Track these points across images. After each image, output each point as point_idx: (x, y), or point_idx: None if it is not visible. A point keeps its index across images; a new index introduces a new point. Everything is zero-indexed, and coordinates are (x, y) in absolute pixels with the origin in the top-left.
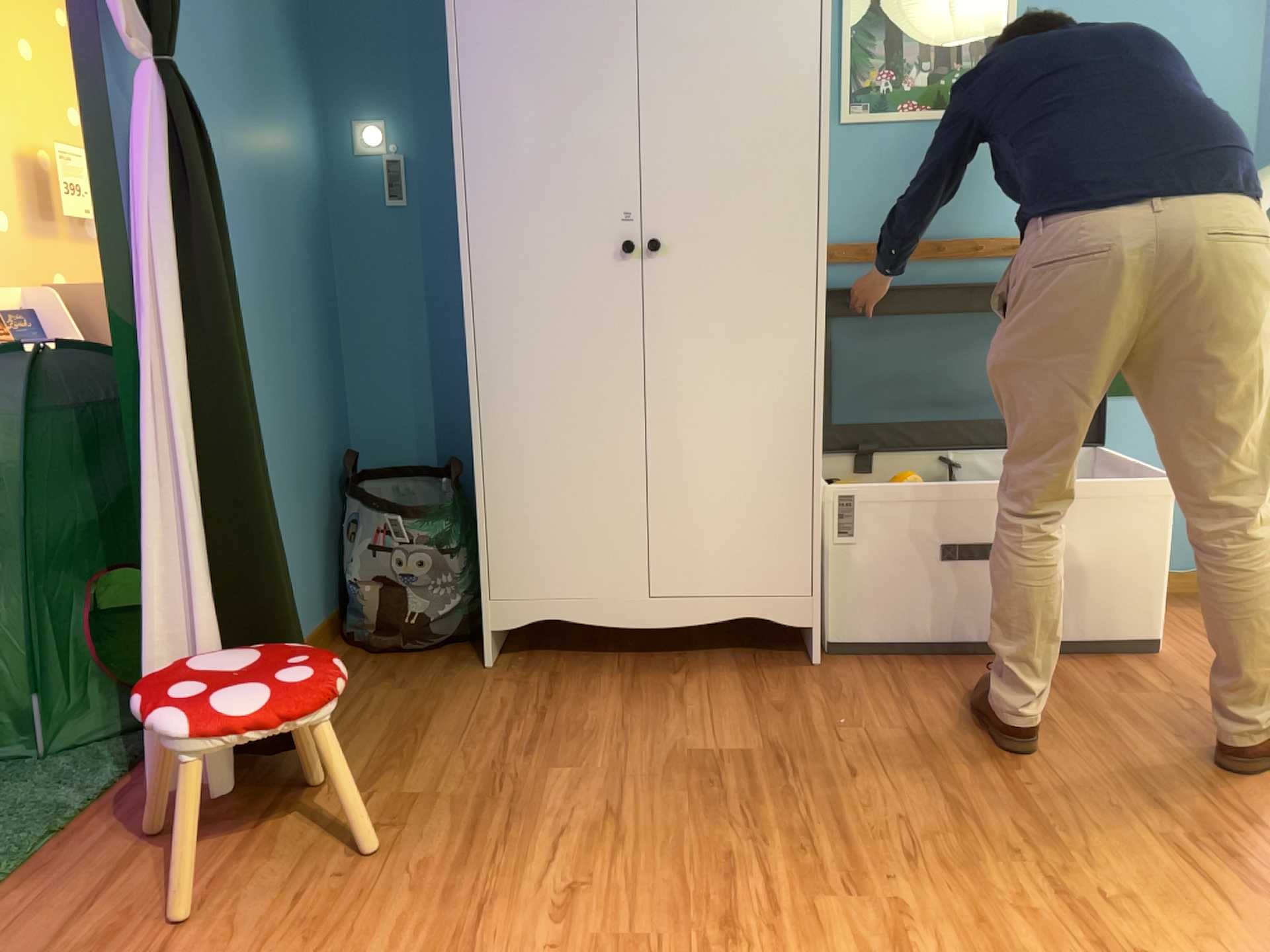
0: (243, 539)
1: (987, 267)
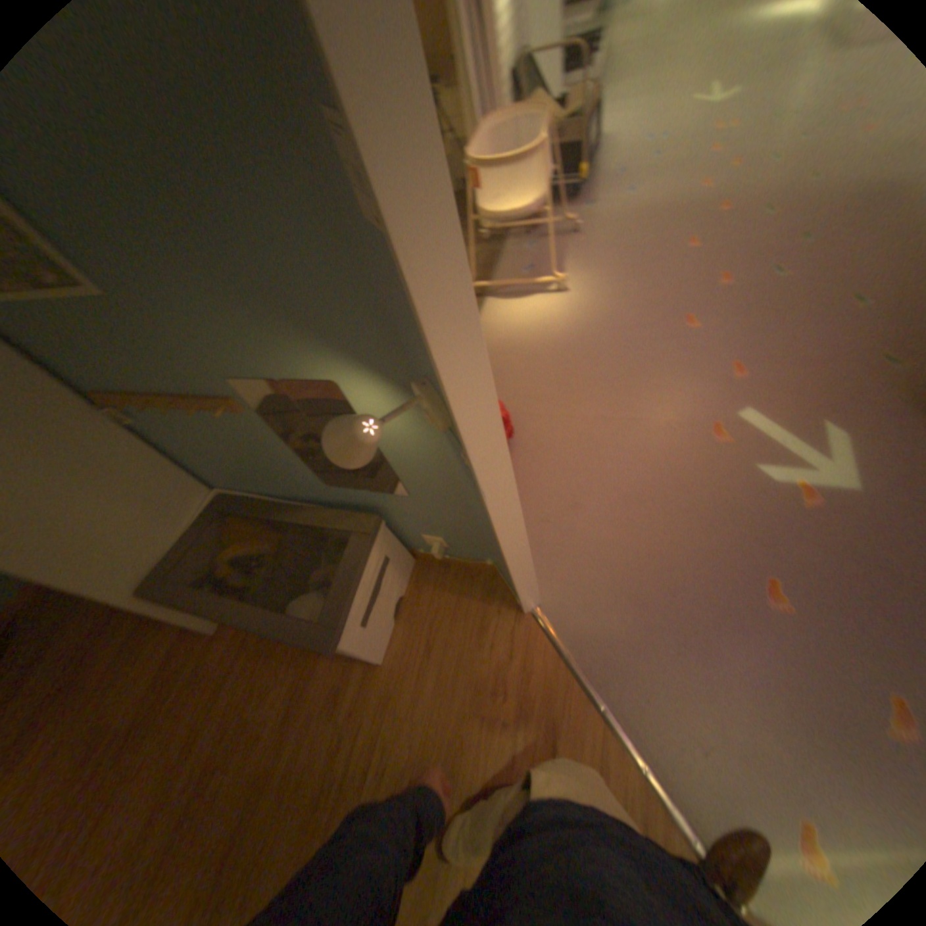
0: None
1: (216, 414)
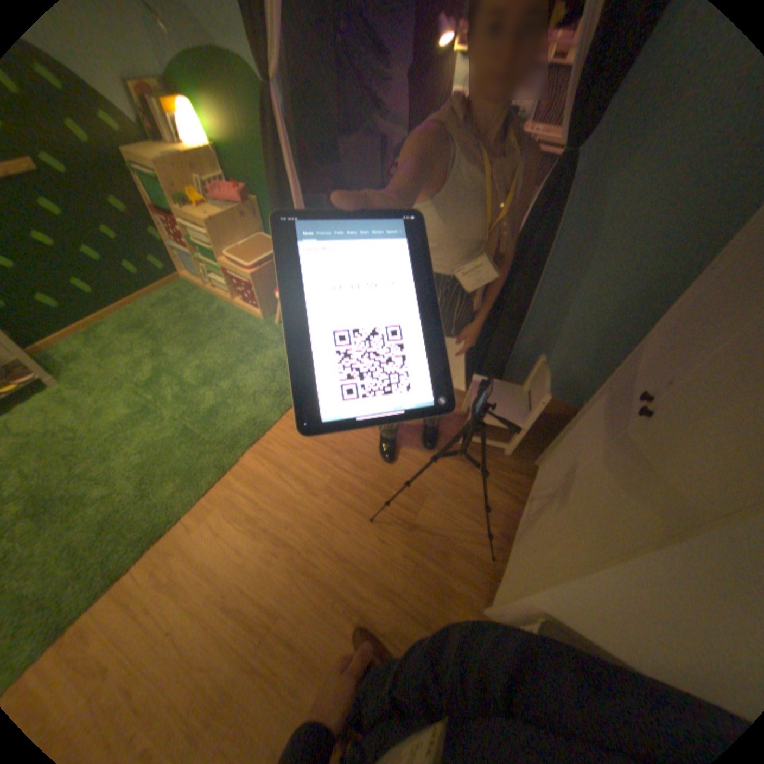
0: (491, 334)
1: None
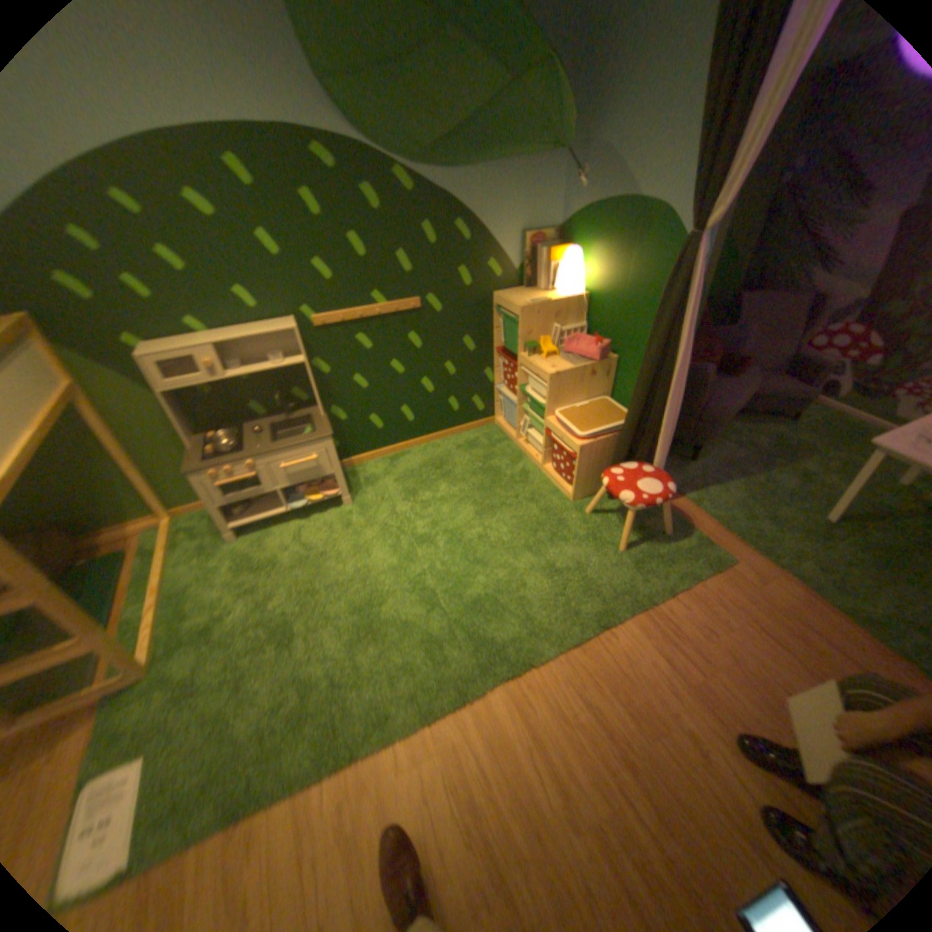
0: None
1: None
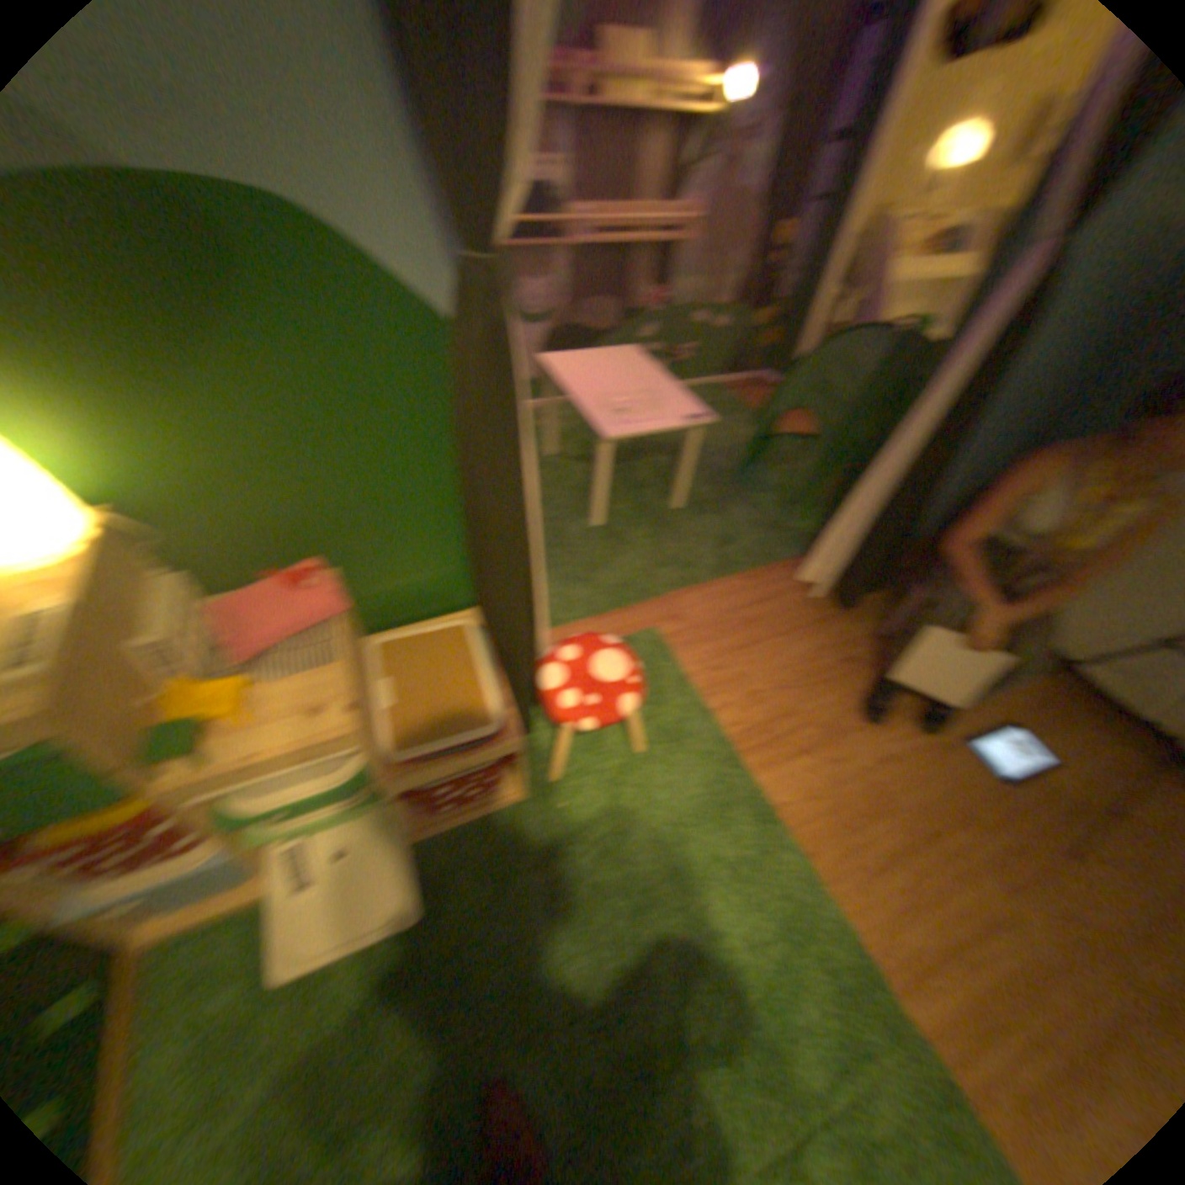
0: (902, 517)
1: None
